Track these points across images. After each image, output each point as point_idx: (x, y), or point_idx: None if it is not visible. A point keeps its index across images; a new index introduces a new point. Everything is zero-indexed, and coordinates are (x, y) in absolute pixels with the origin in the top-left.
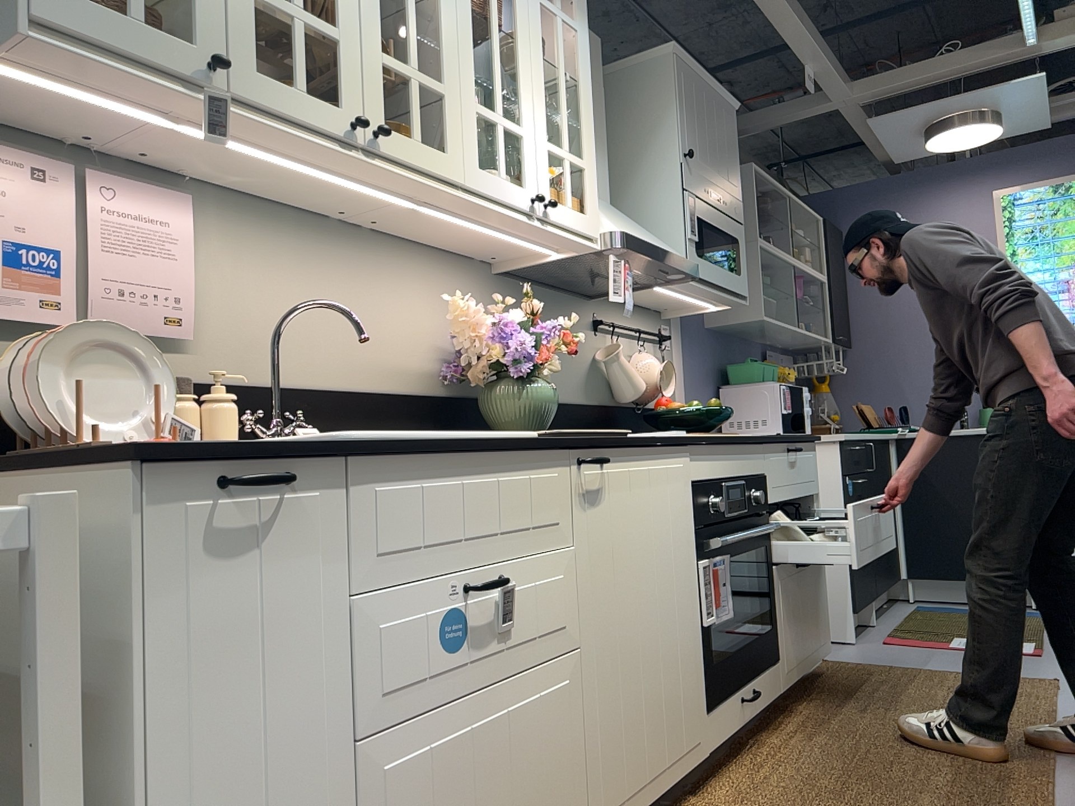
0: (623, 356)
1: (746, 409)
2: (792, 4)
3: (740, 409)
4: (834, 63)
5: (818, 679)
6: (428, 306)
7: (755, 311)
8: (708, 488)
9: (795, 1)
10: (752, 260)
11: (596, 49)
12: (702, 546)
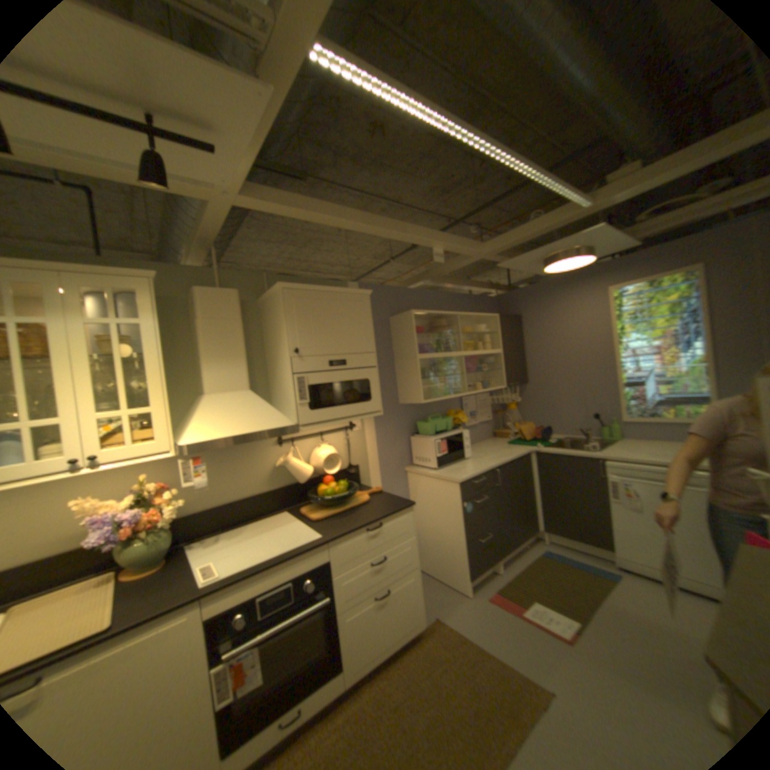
0: (307, 450)
1: (421, 449)
2: (387, 223)
3: (418, 449)
4: (454, 240)
5: (408, 650)
6: (96, 489)
7: (417, 398)
8: (229, 614)
9: (391, 220)
10: (414, 367)
11: (227, 297)
12: (216, 656)
